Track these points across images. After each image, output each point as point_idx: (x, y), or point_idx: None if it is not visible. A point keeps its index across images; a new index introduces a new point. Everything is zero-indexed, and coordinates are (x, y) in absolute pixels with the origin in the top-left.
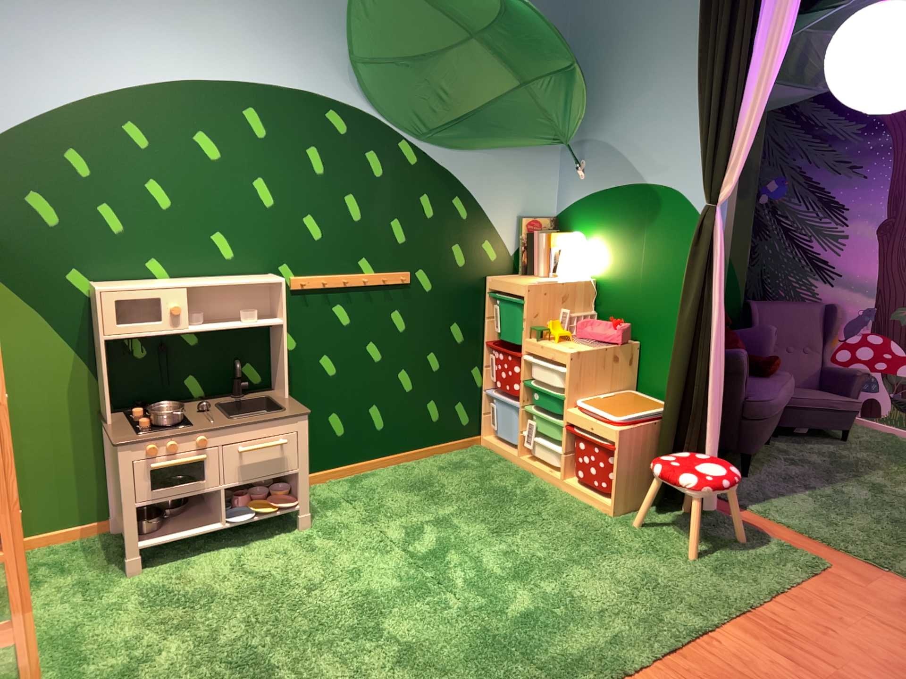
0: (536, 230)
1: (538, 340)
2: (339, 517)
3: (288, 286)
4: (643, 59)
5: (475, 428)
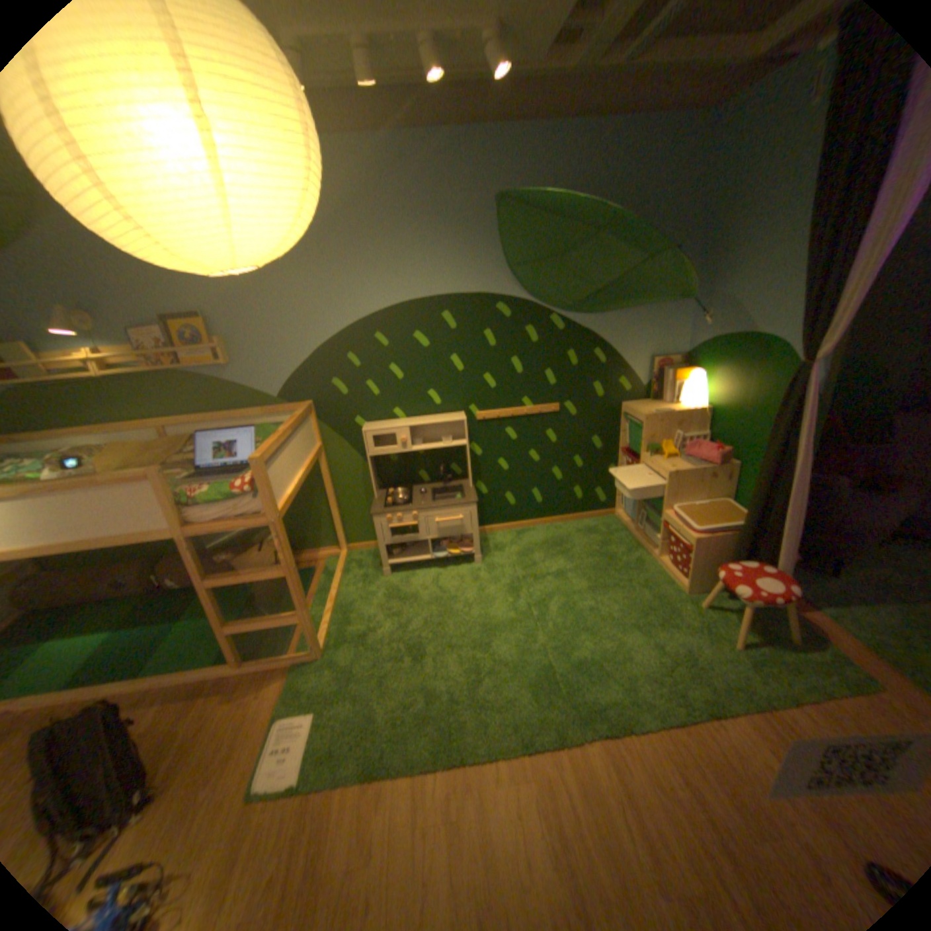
0: (666, 366)
1: (650, 456)
2: (500, 559)
3: (475, 419)
4: (768, 218)
5: (610, 504)
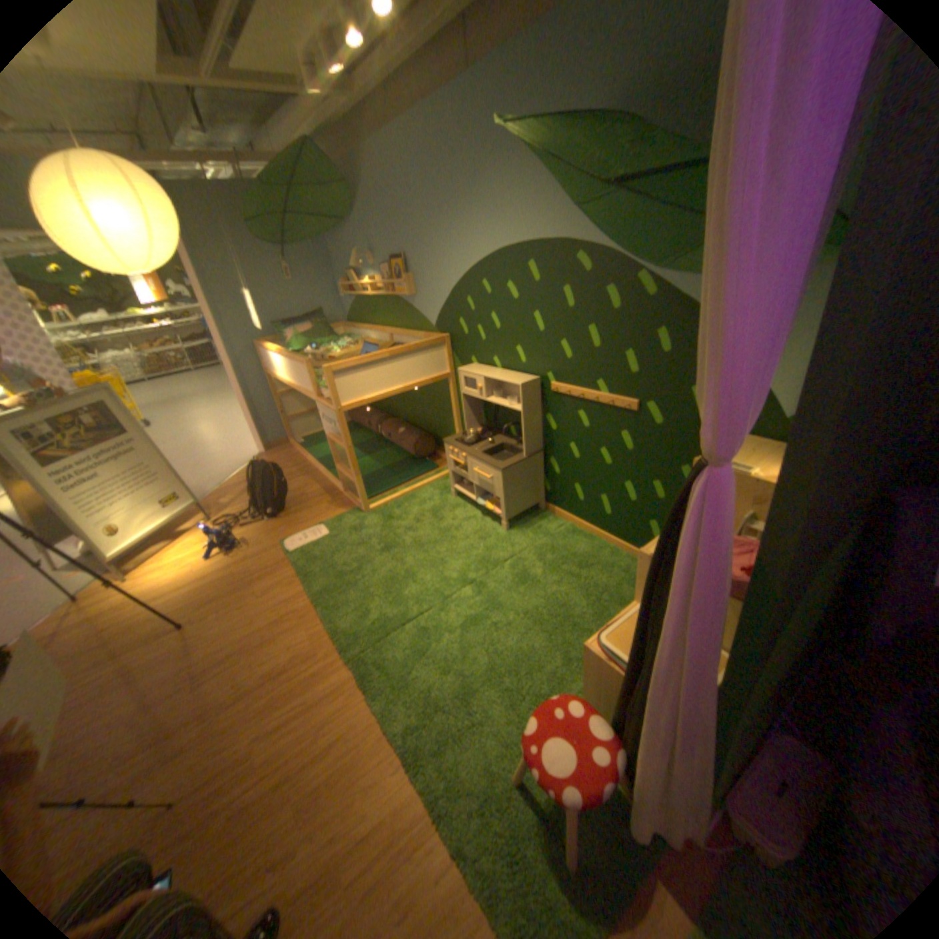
0: None
1: None
2: (523, 540)
3: (550, 389)
4: None
5: None
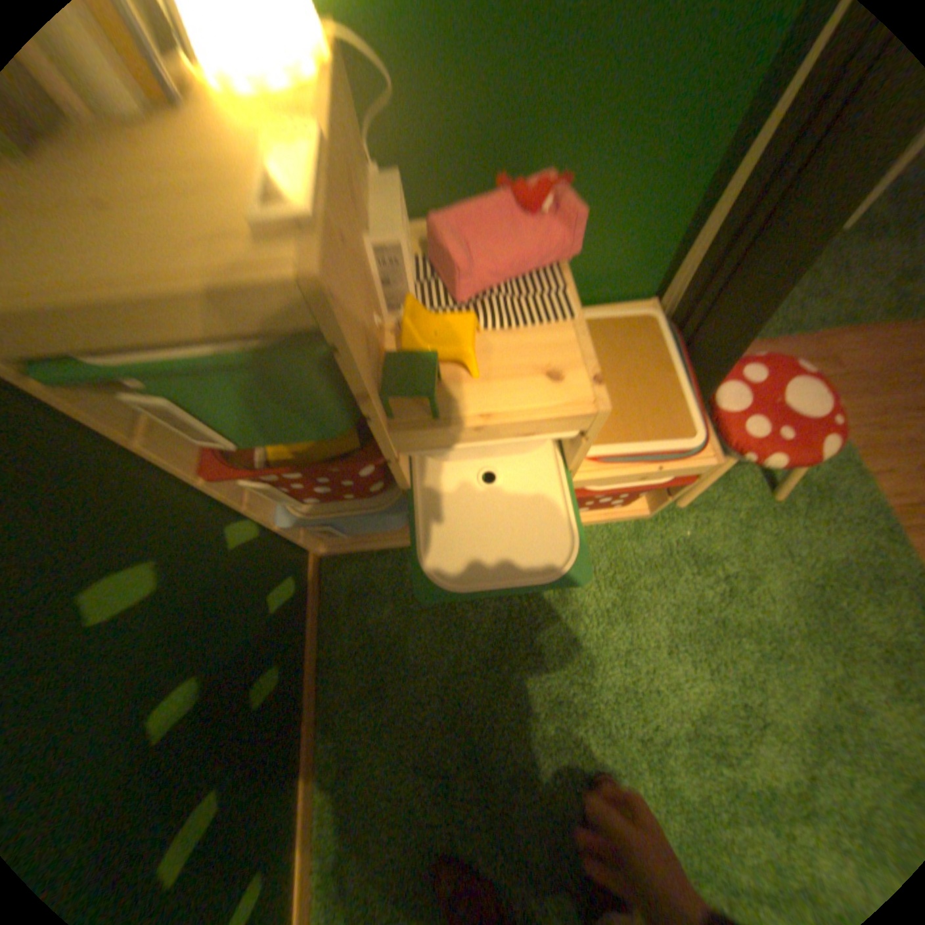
0: None
1: (429, 408)
2: None
3: None
4: None
5: (299, 561)
